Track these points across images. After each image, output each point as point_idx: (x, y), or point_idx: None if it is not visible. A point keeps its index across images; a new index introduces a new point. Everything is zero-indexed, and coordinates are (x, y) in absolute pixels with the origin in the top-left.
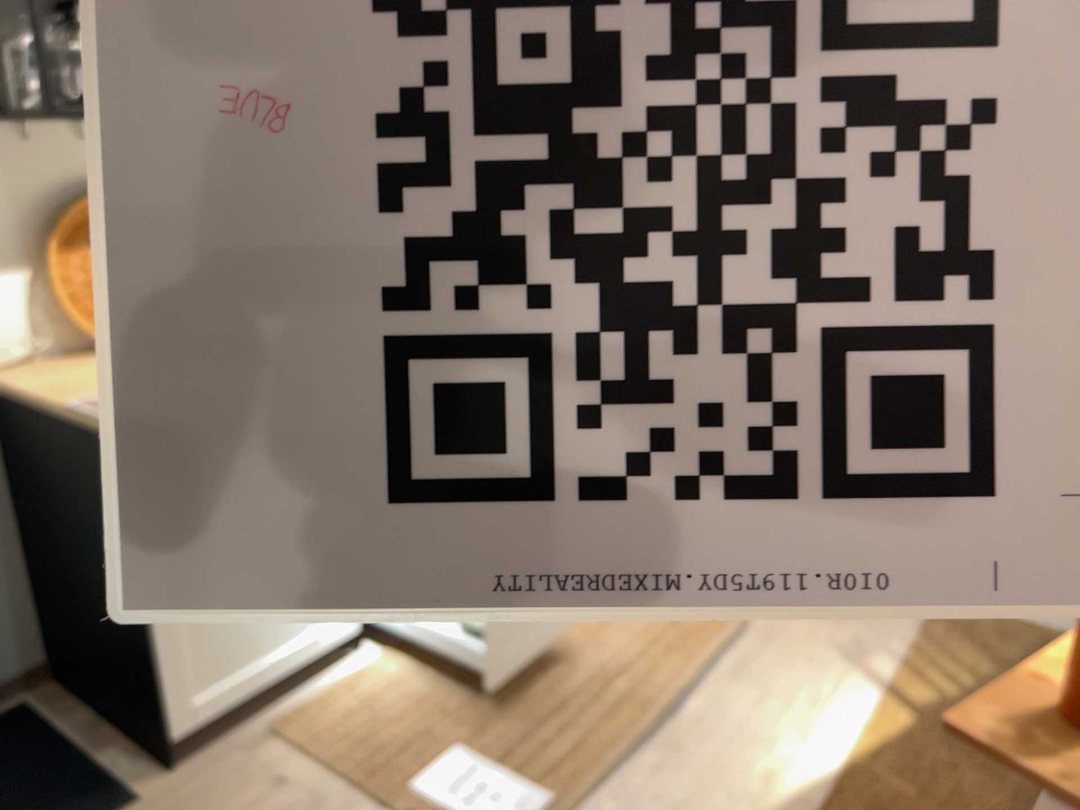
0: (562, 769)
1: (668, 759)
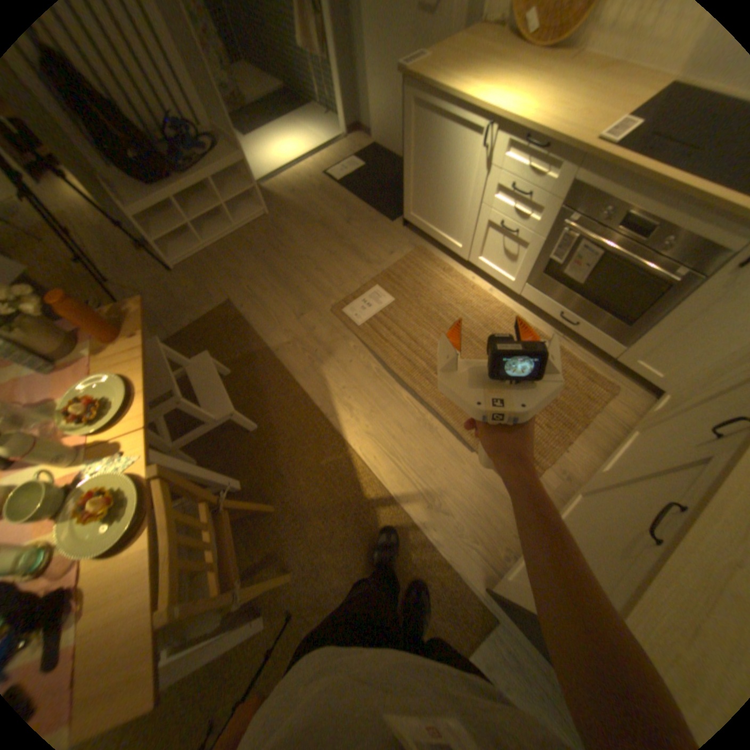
0: (374, 332)
1: (371, 372)
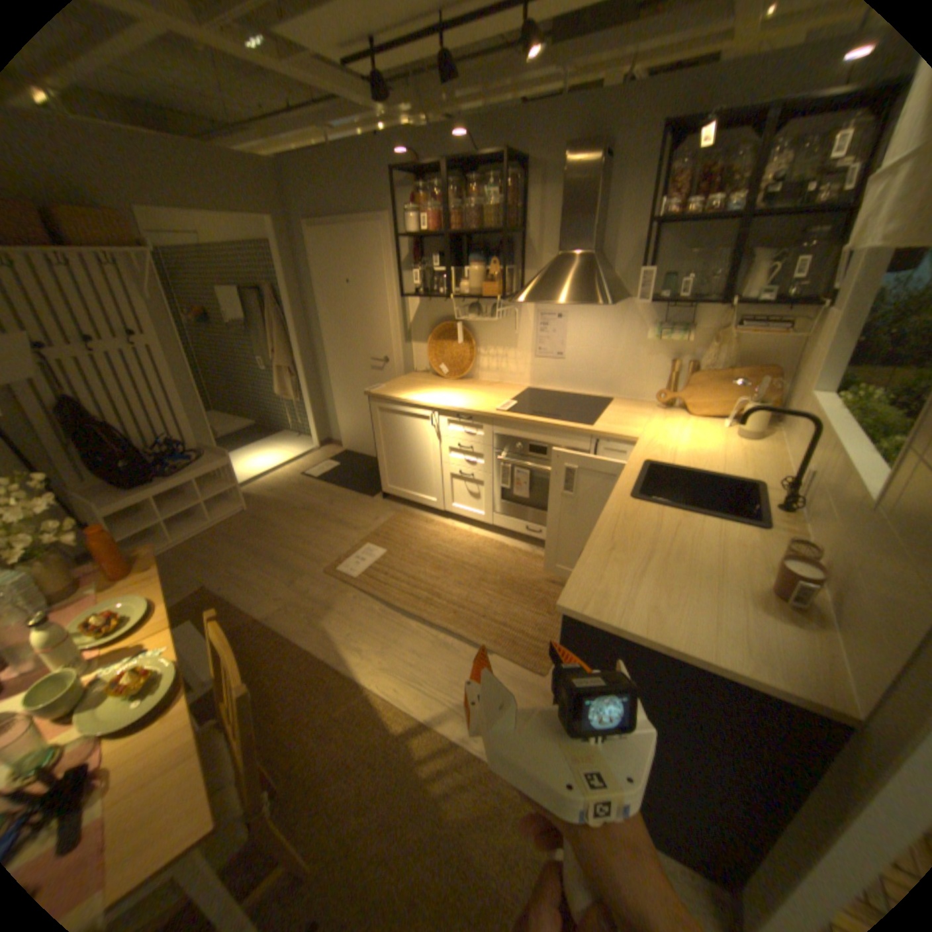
0: (372, 579)
1: (376, 613)
